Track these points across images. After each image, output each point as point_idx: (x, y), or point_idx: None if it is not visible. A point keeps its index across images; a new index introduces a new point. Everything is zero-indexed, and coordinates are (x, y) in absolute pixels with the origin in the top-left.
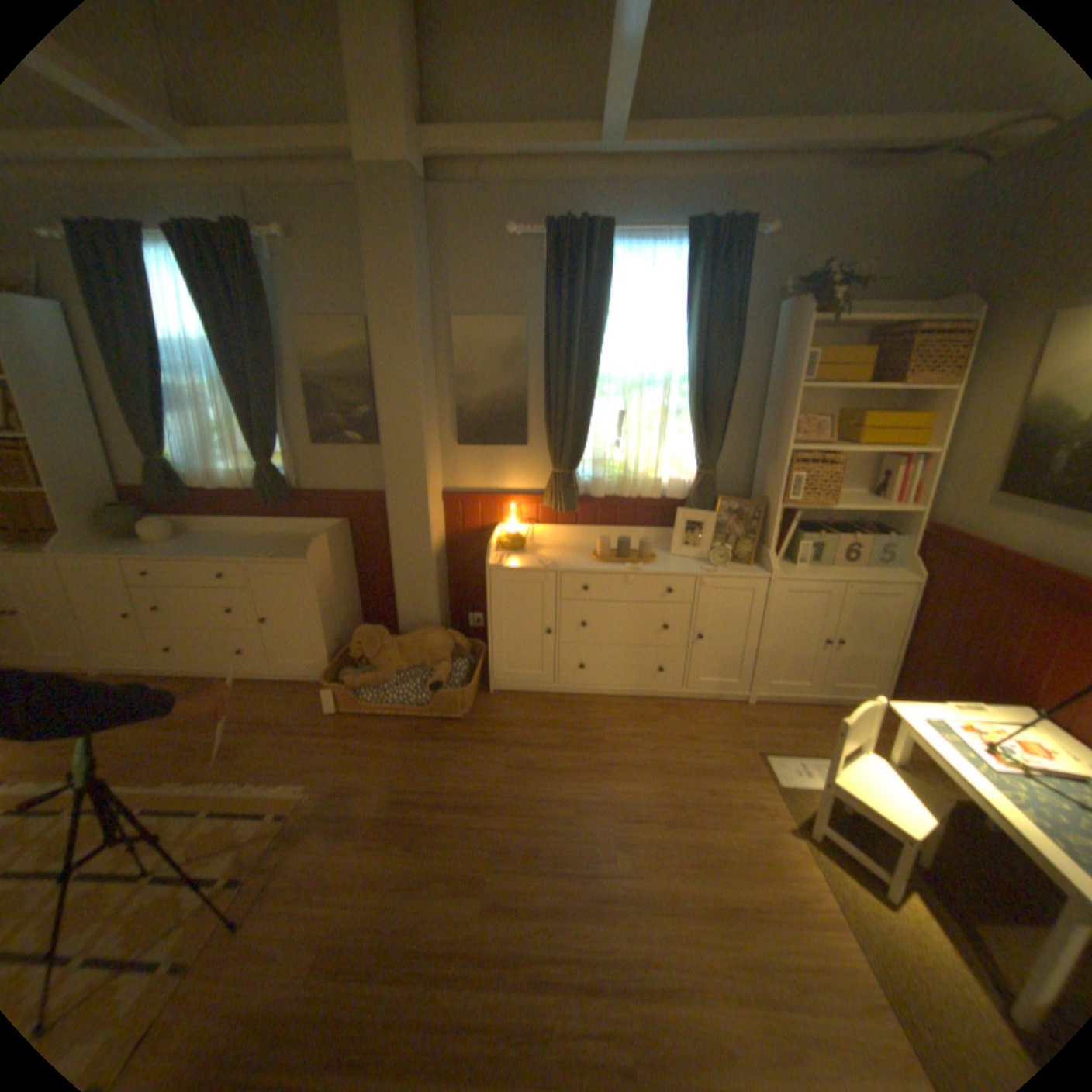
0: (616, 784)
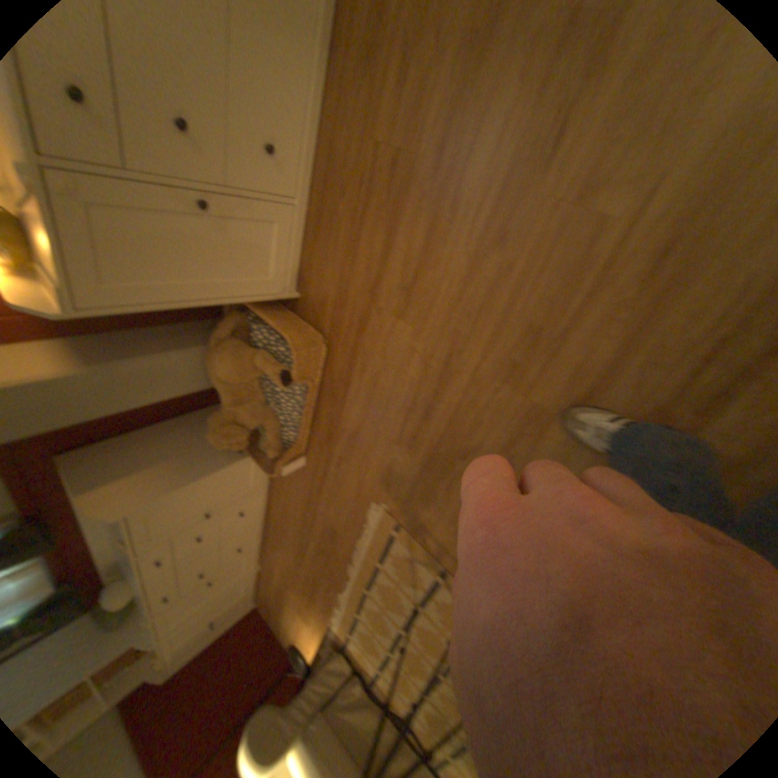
0: (470, 152)
